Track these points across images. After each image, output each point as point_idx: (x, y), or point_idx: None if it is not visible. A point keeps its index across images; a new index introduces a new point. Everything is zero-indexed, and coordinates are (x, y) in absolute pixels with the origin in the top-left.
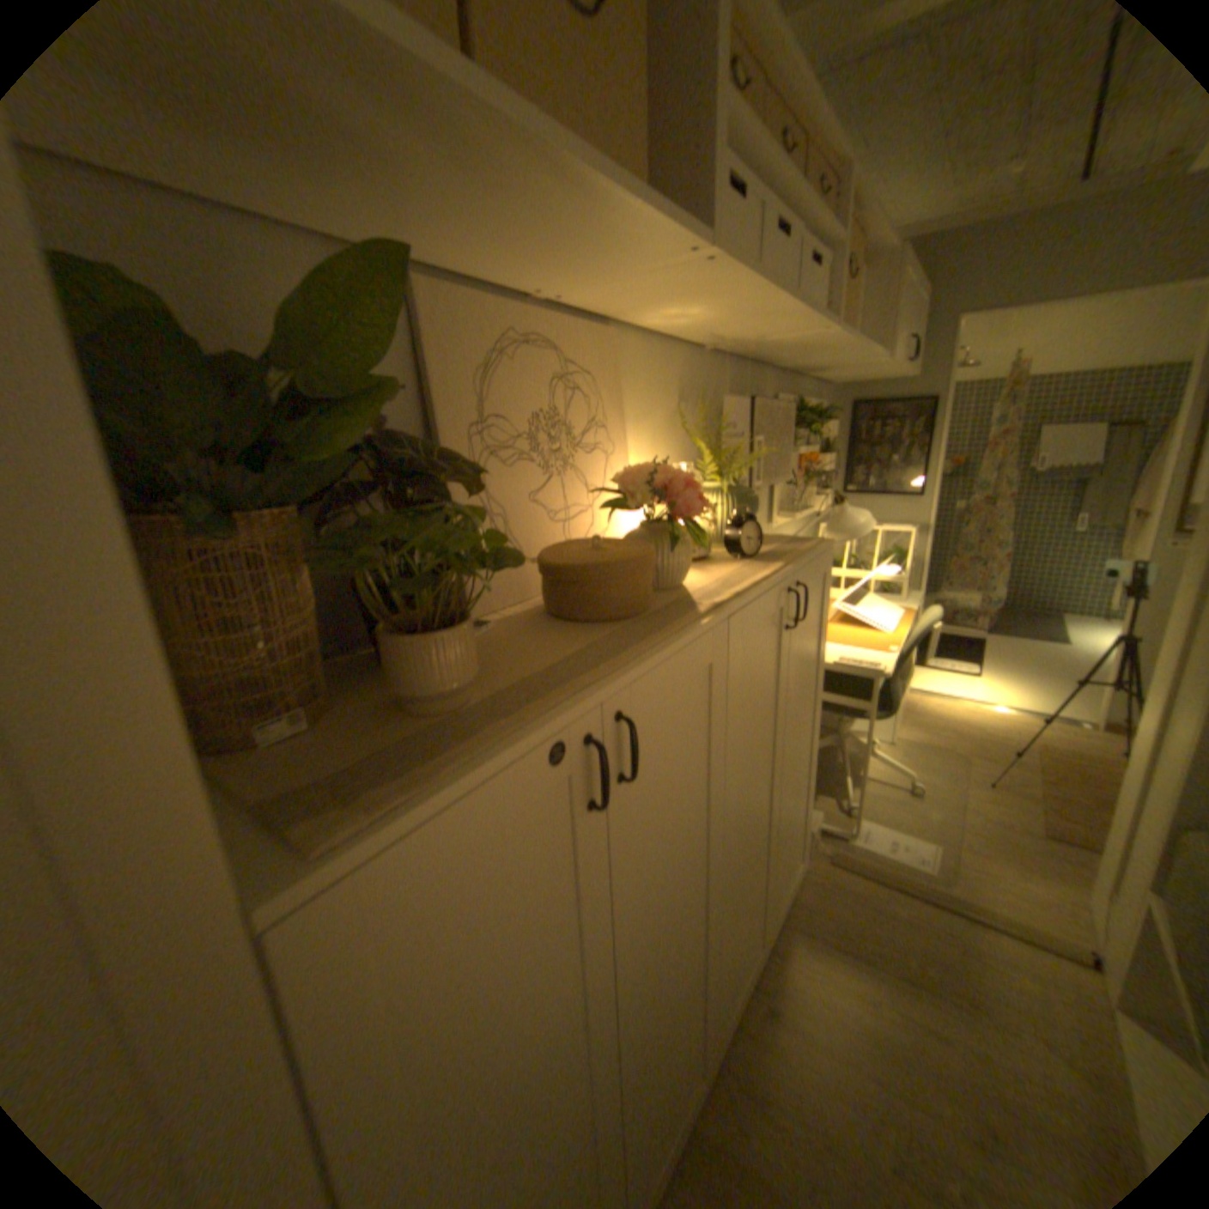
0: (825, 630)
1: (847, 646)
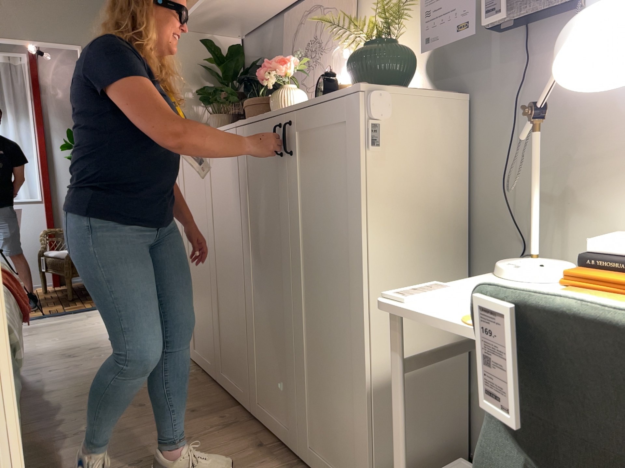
0: (360, 199)
1: None
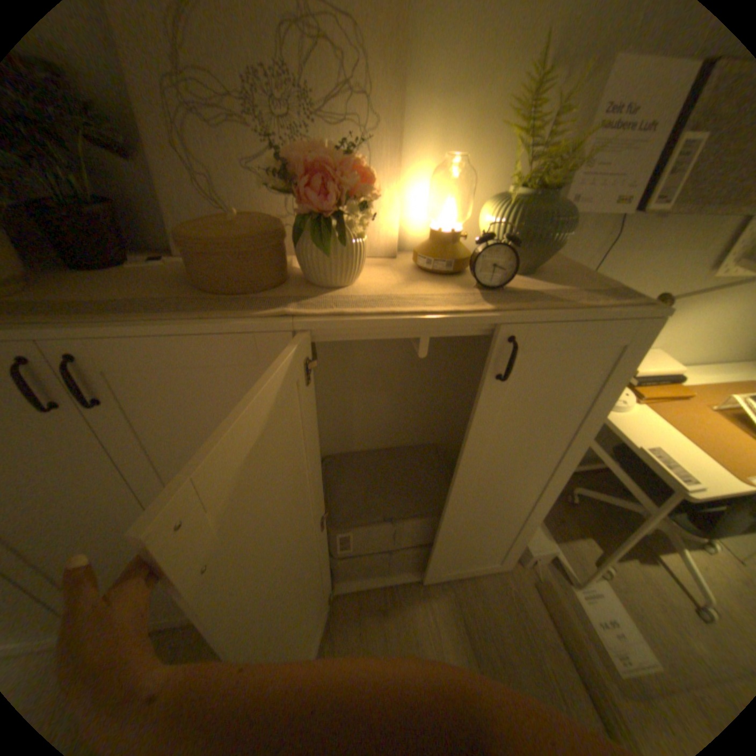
0: (607, 410)
1: (693, 444)
